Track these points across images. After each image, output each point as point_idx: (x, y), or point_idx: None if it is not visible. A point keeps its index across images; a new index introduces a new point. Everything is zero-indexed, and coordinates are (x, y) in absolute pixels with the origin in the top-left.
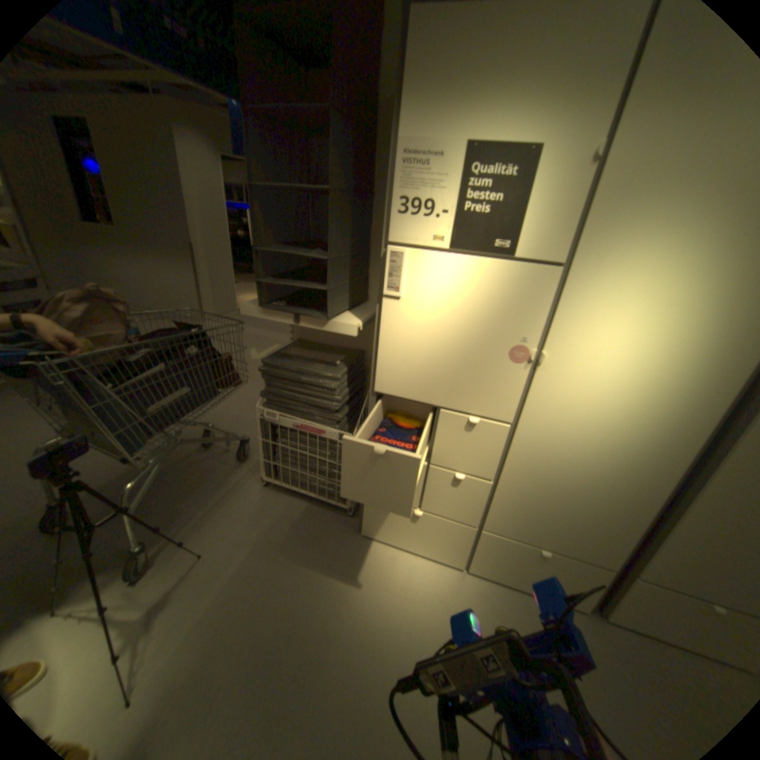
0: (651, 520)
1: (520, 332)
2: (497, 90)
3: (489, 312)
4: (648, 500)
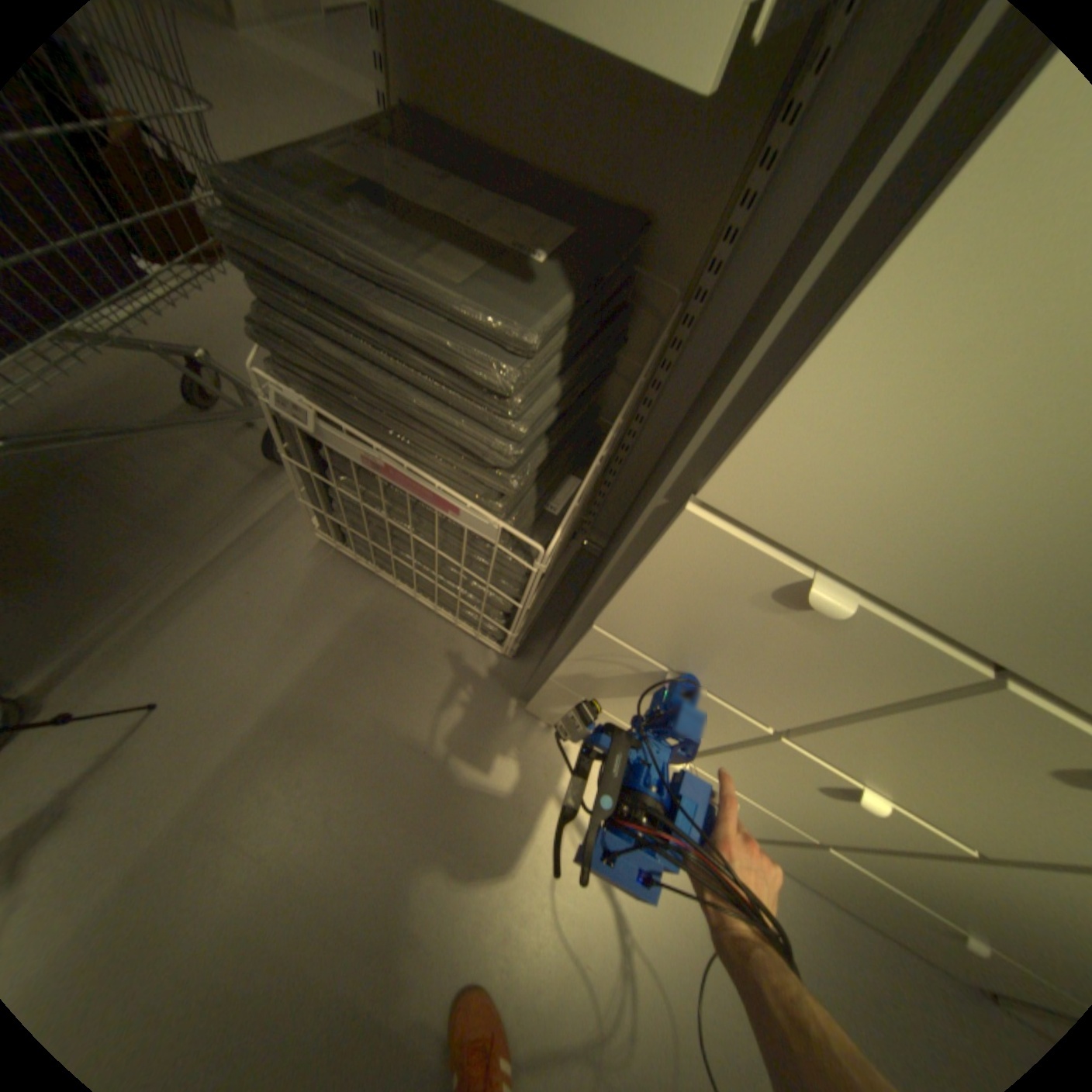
0: None
1: None
2: None
3: None
4: None
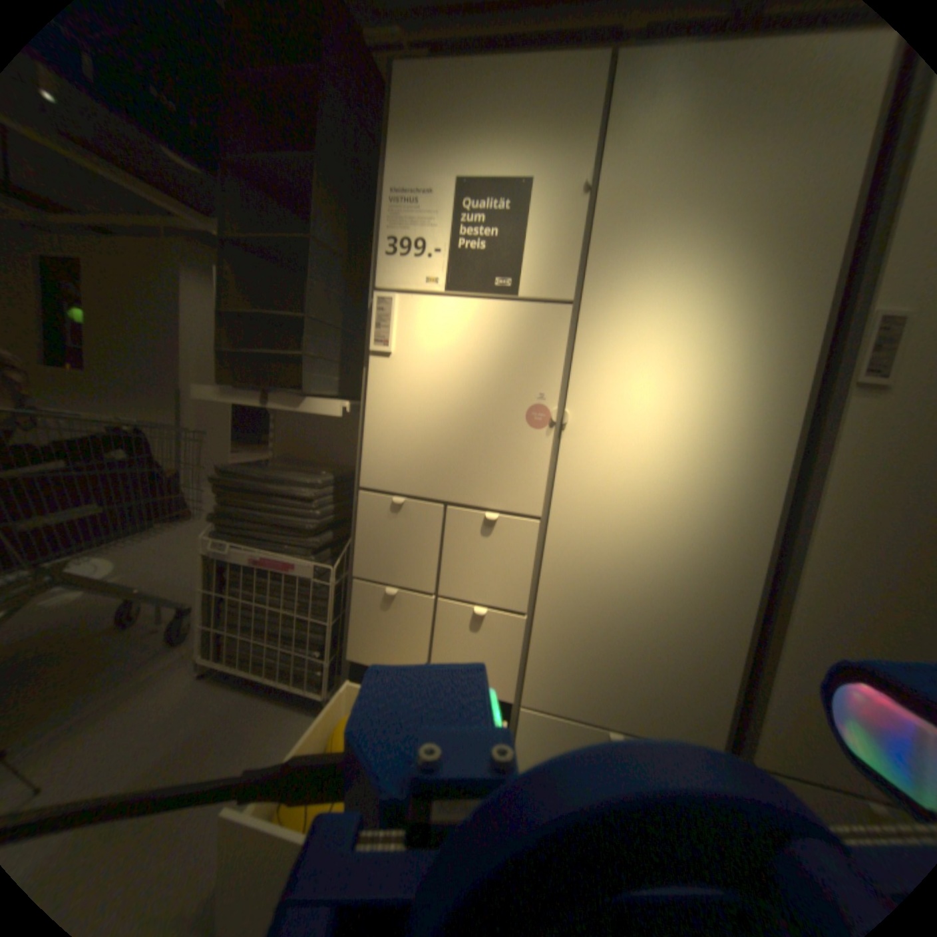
0: (746, 655)
1: (536, 388)
2: (482, 131)
3: (497, 366)
4: (734, 619)
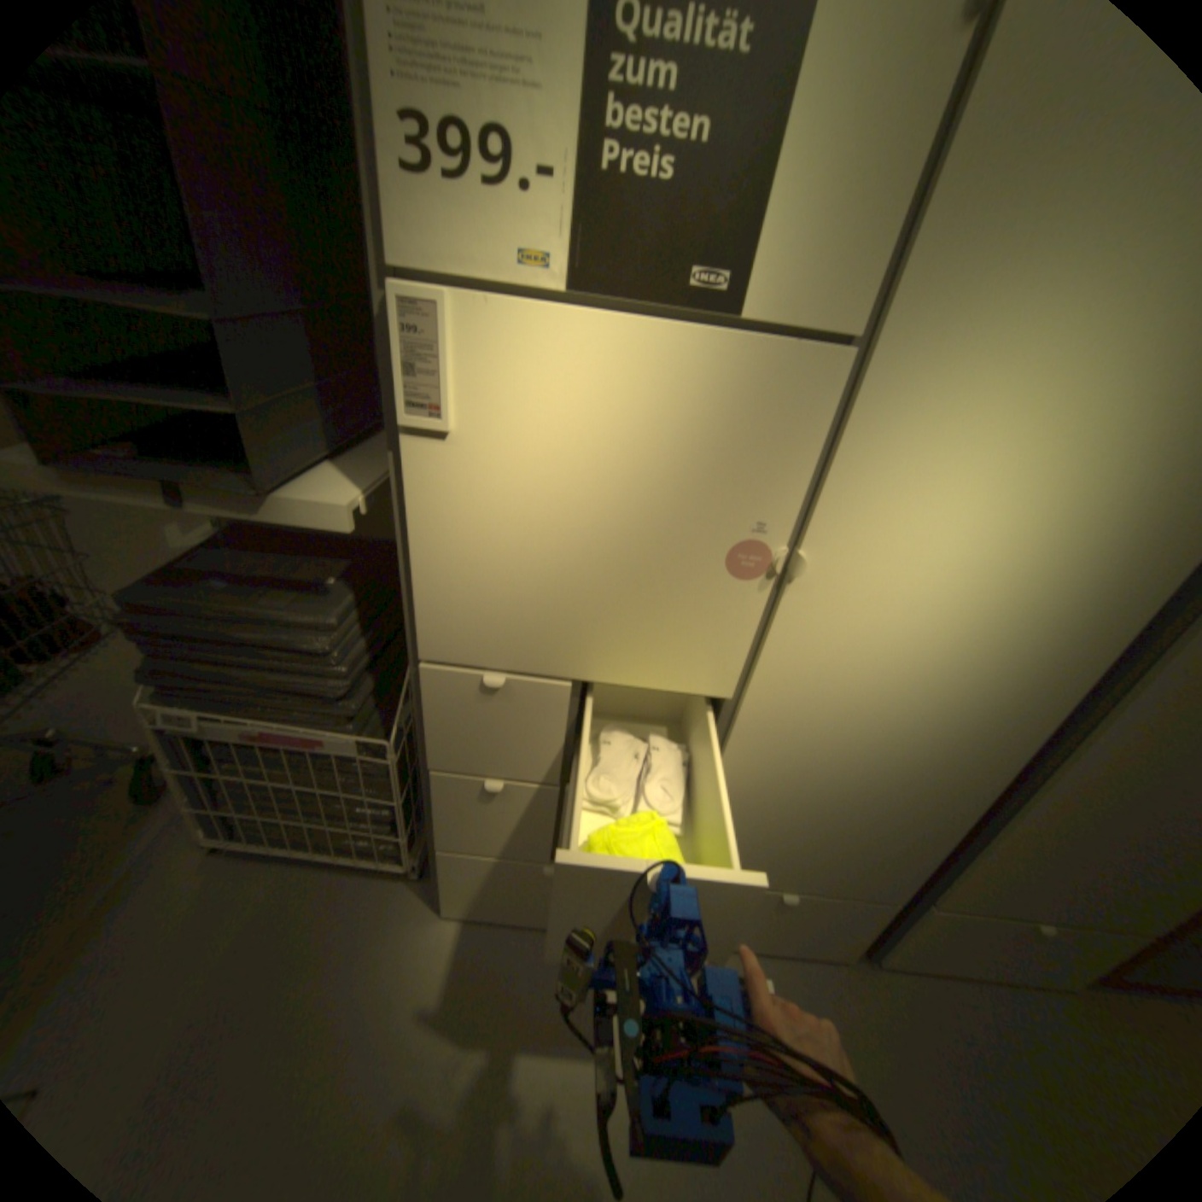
0: (967, 826)
1: (753, 509)
2: None
3: (680, 464)
4: (969, 799)
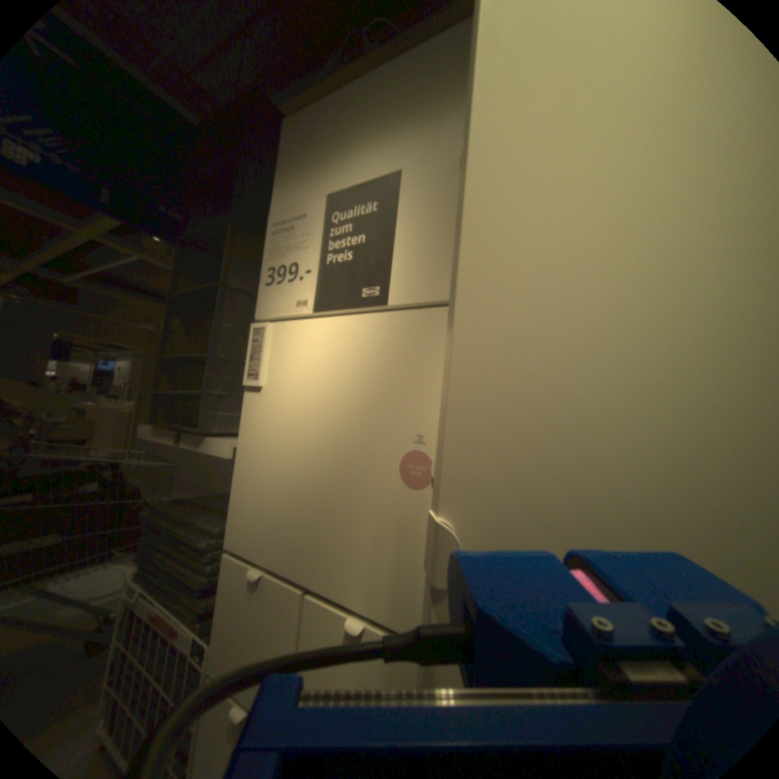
0: None
1: (415, 427)
2: (353, 145)
3: (366, 397)
4: None
